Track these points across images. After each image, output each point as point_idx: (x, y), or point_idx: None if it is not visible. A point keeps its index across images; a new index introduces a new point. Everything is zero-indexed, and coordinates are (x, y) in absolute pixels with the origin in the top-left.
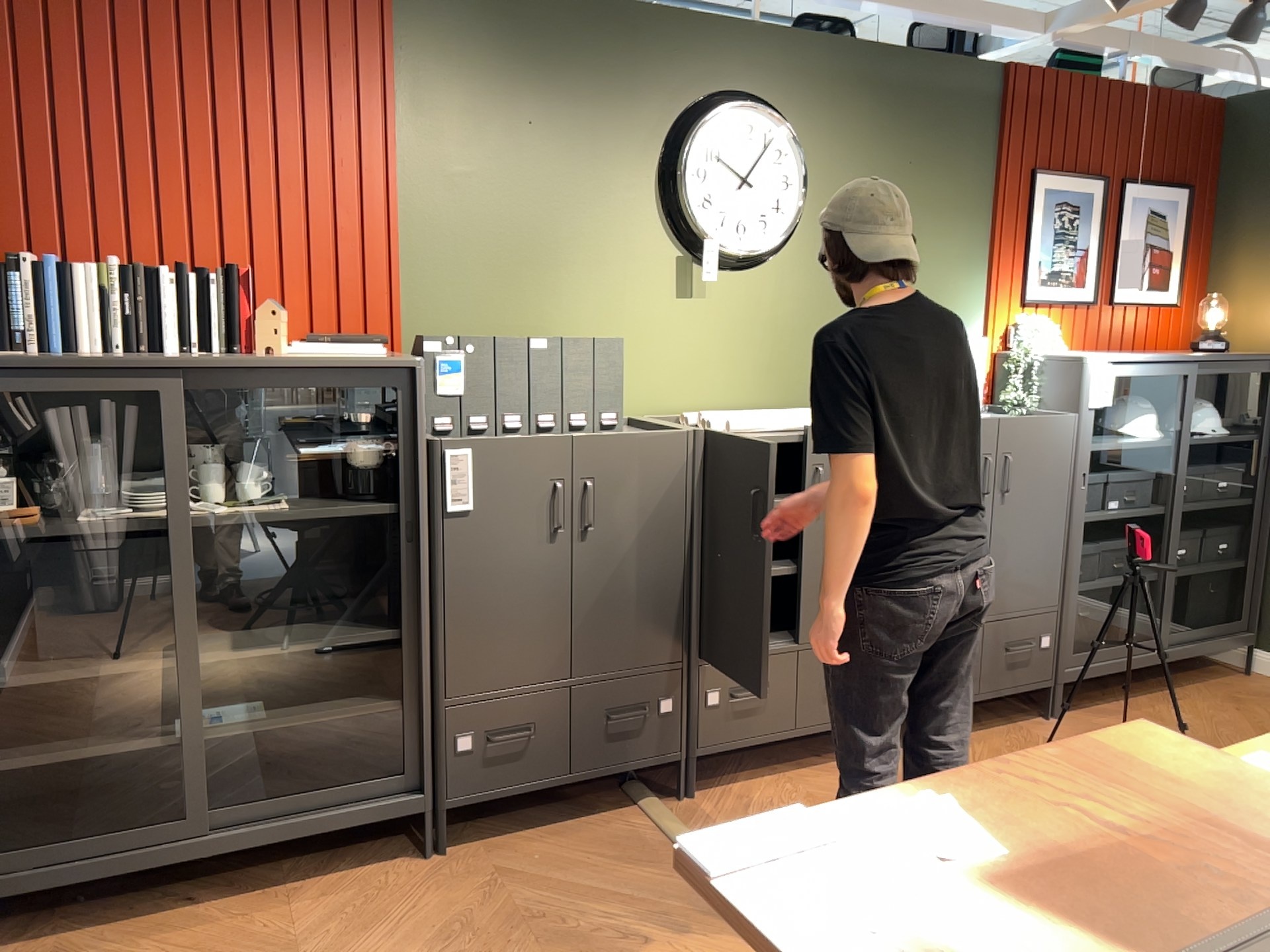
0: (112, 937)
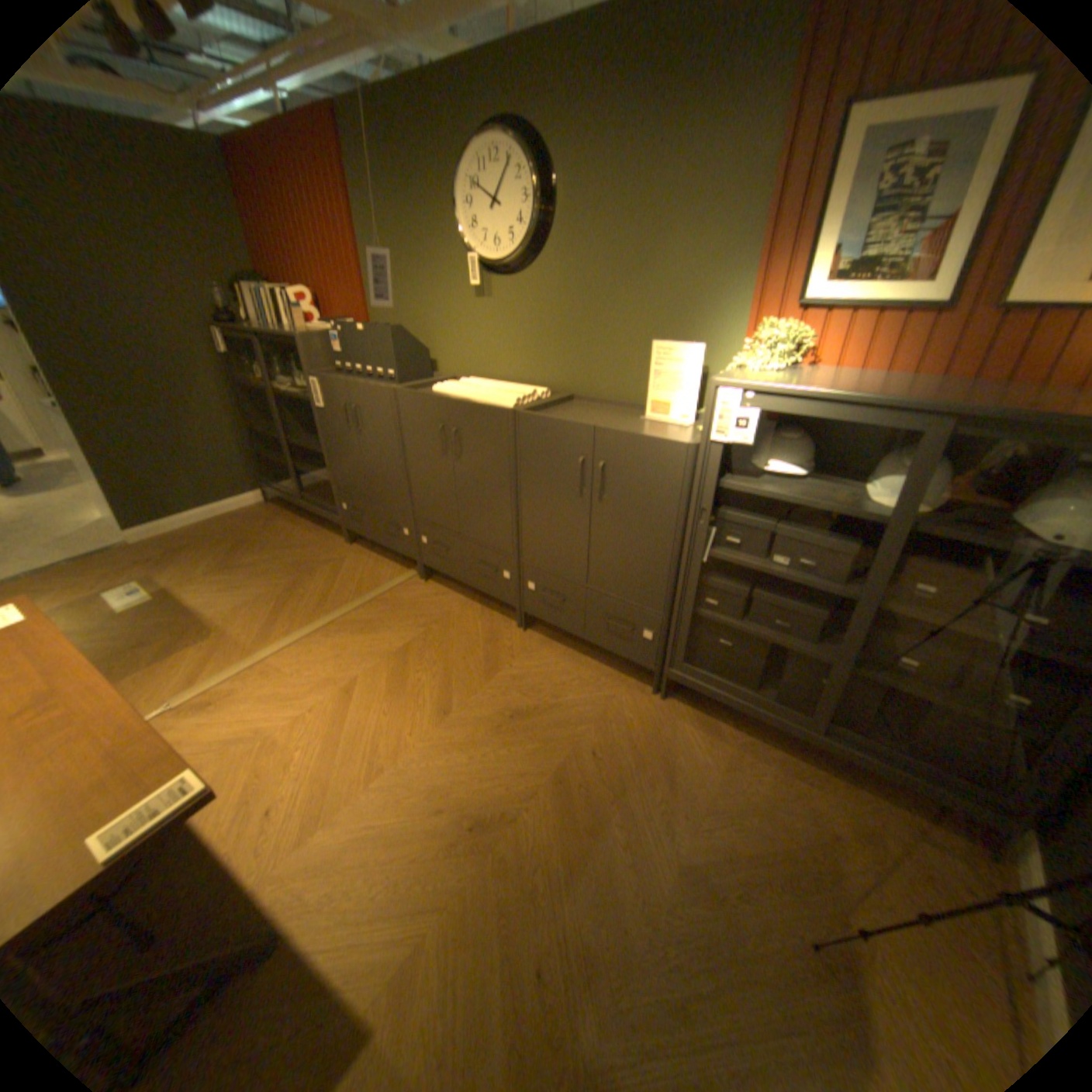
0: (286, 518)
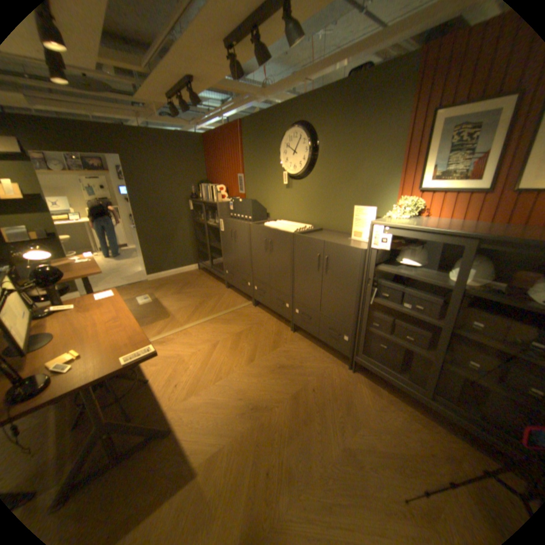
0: (205, 275)
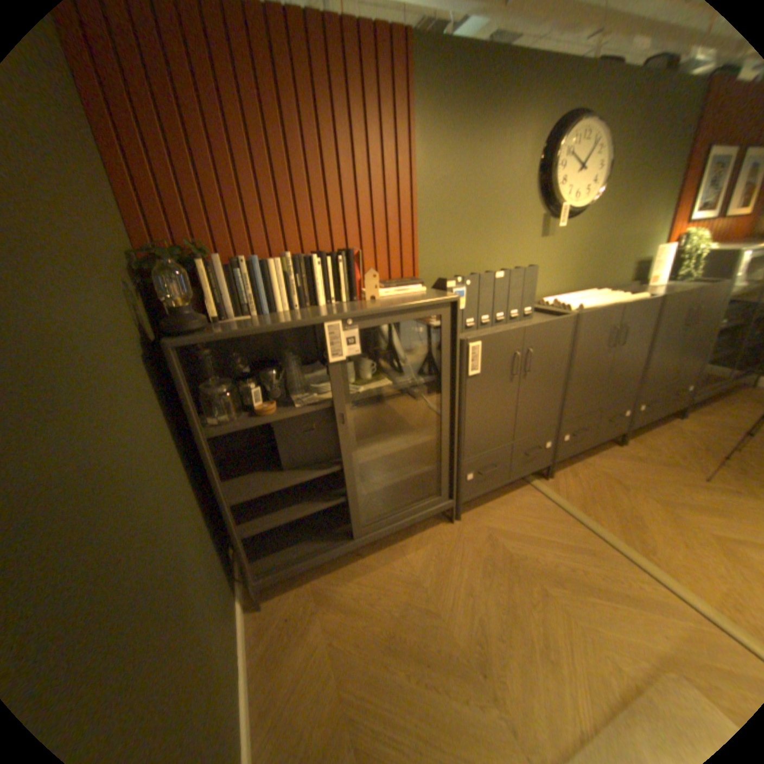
0: (336, 583)
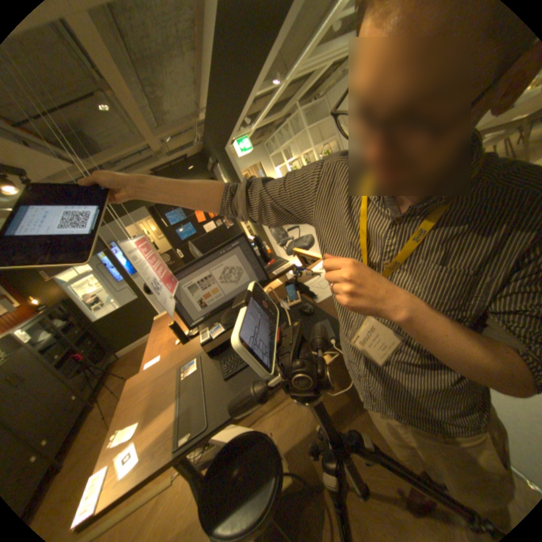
0: None
